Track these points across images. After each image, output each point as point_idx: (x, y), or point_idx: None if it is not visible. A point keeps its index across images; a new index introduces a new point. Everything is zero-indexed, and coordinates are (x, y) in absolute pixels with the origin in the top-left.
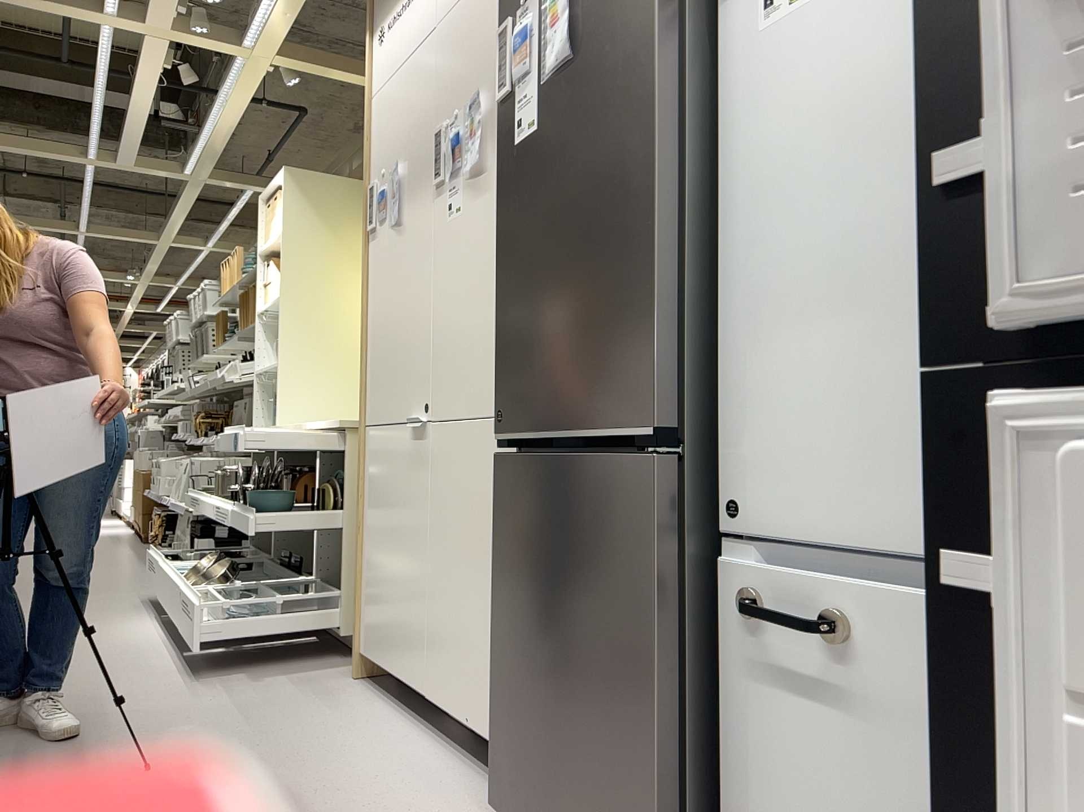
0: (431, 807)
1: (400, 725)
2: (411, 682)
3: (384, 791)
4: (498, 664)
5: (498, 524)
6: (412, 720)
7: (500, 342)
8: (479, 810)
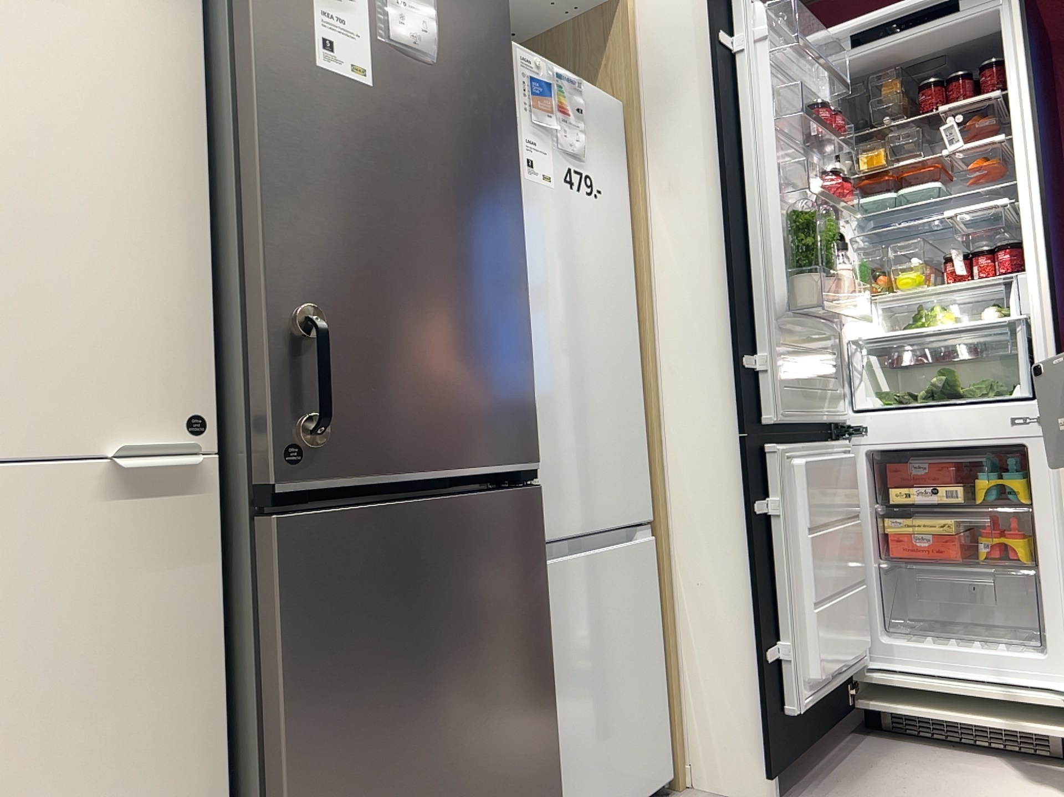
0: None
1: None
2: None
3: None
4: None
5: (294, 624)
6: None
7: (281, 337)
8: None
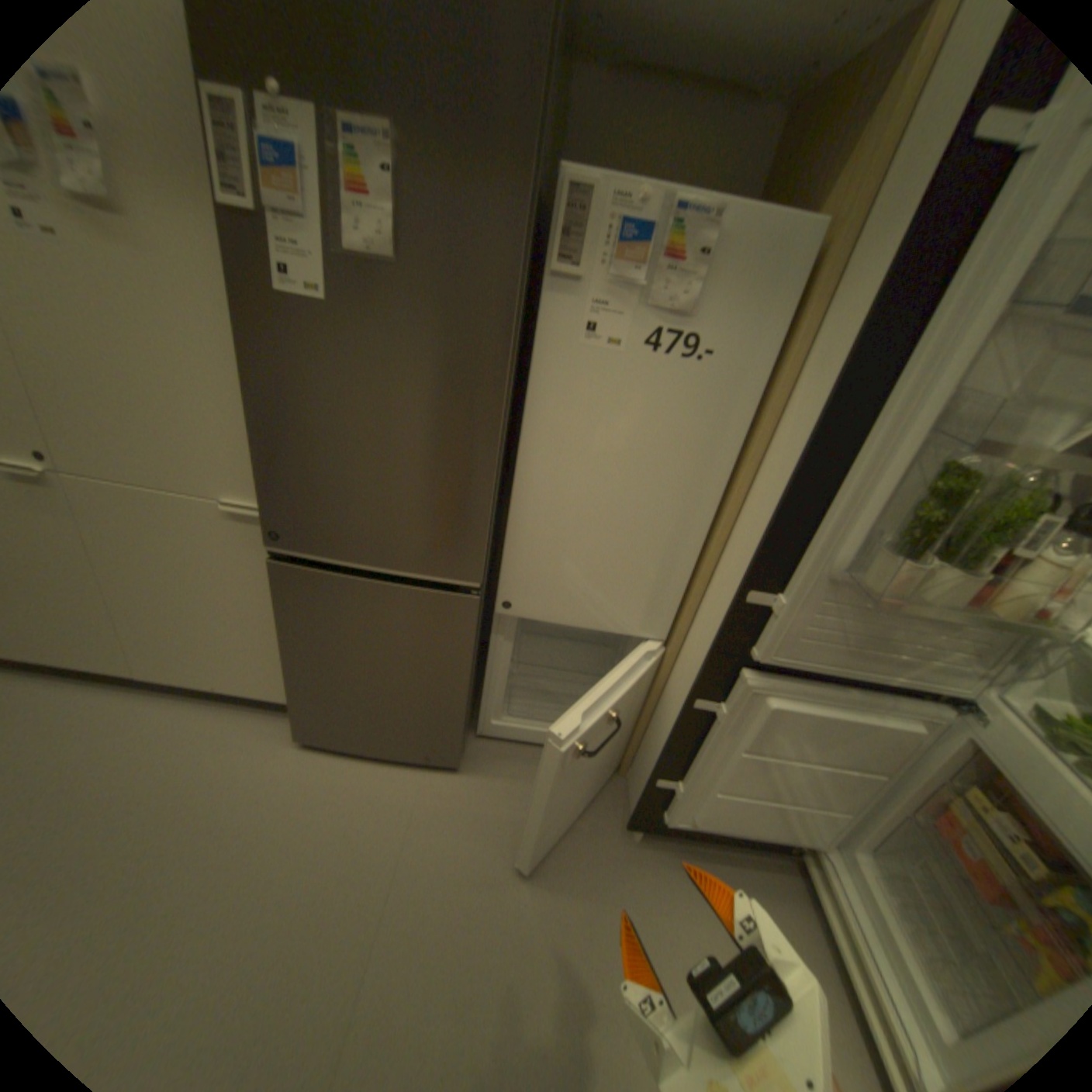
0: (237, 757)
1: (105, 699)
2: (100, 668)
3: (183, 767)
4: (293, 677)
5: (283, 603)
6: (110, 688)
7: (266, 474)
8: (272, 738)
